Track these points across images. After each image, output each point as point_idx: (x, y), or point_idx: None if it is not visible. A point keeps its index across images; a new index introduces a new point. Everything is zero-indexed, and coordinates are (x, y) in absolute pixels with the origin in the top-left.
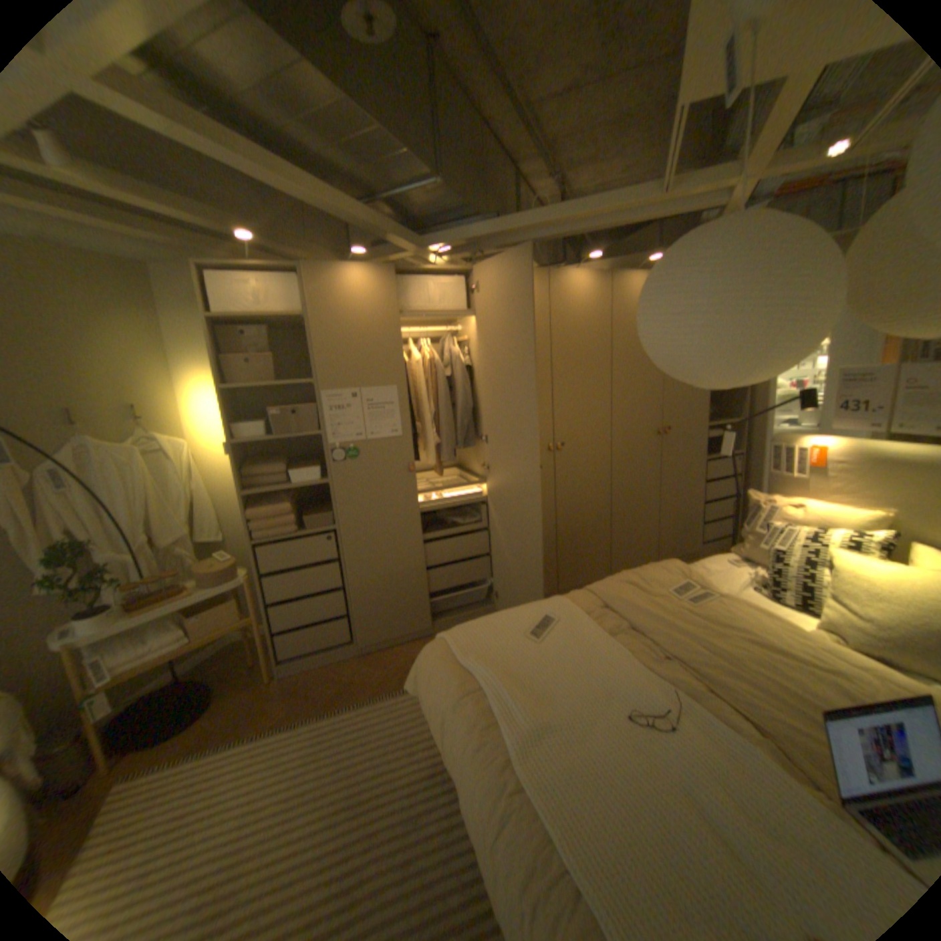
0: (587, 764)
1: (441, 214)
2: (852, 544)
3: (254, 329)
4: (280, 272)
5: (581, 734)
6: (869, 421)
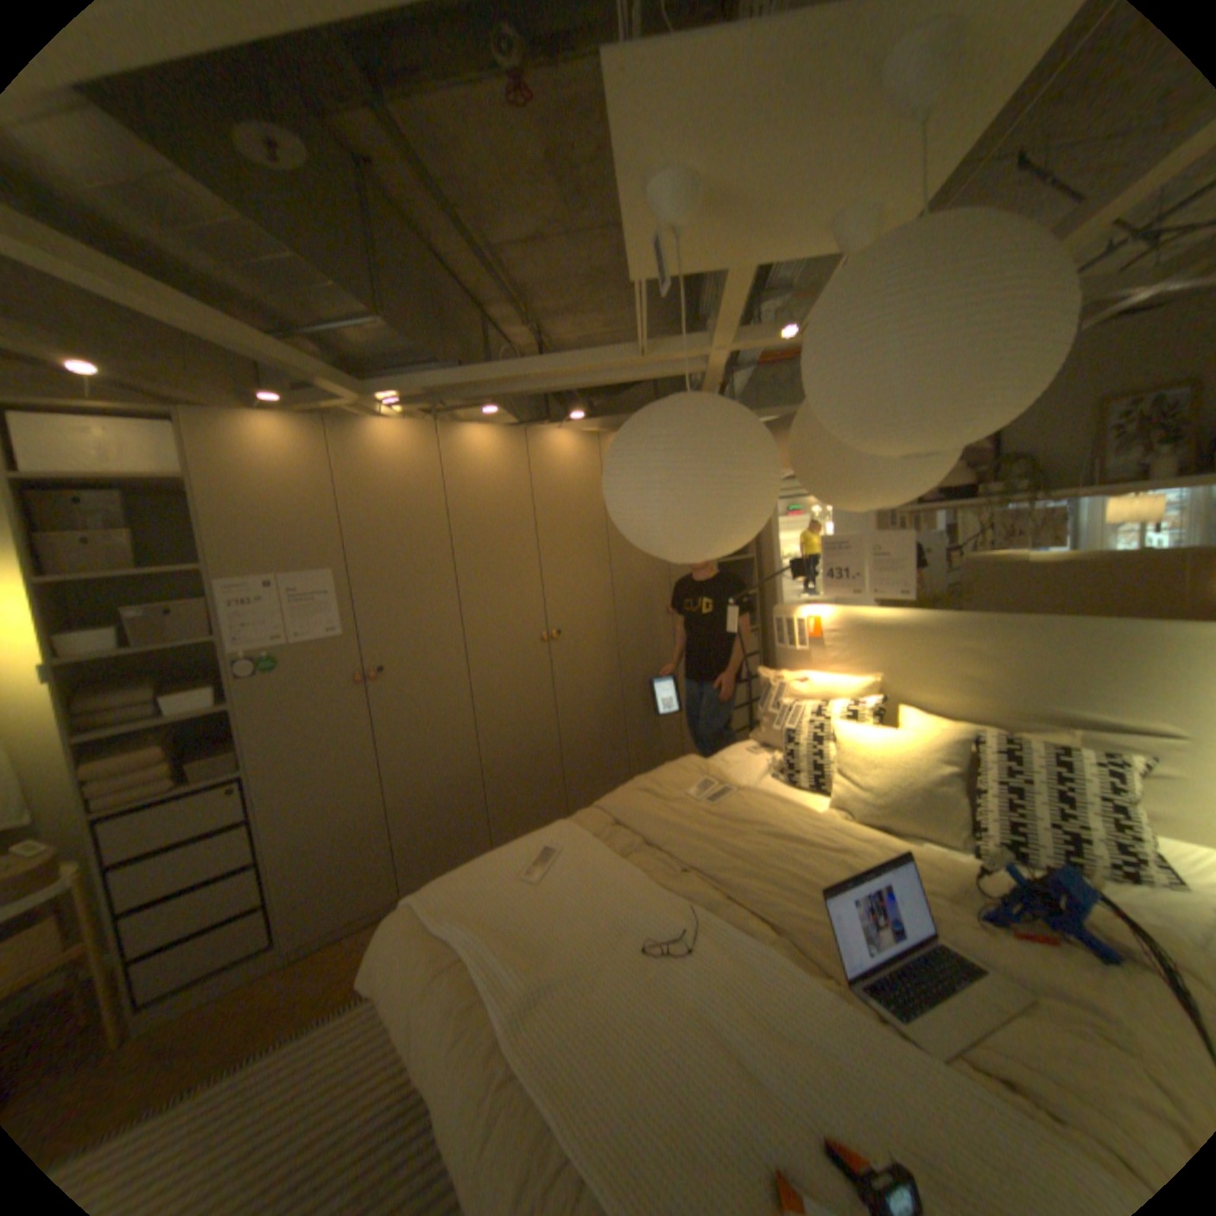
0: (592, 1020)
1: (387, 357)
2: (849, 713)
3: (98, 496)
4: (144, 418)
5: (586, 986)
6: (850, 588)
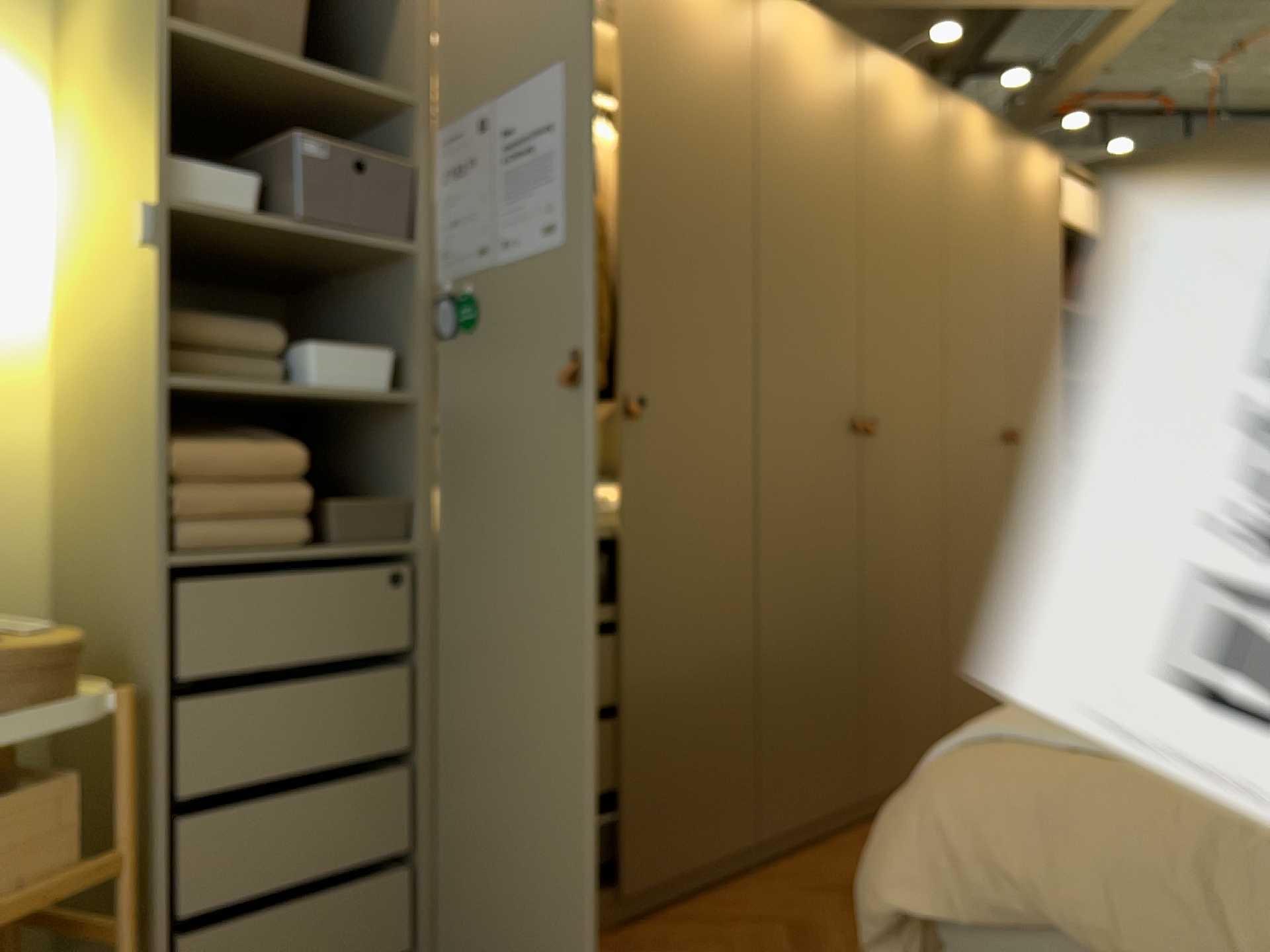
0: None
1: None
2: None
3: None
4: None
5: None
6: None
